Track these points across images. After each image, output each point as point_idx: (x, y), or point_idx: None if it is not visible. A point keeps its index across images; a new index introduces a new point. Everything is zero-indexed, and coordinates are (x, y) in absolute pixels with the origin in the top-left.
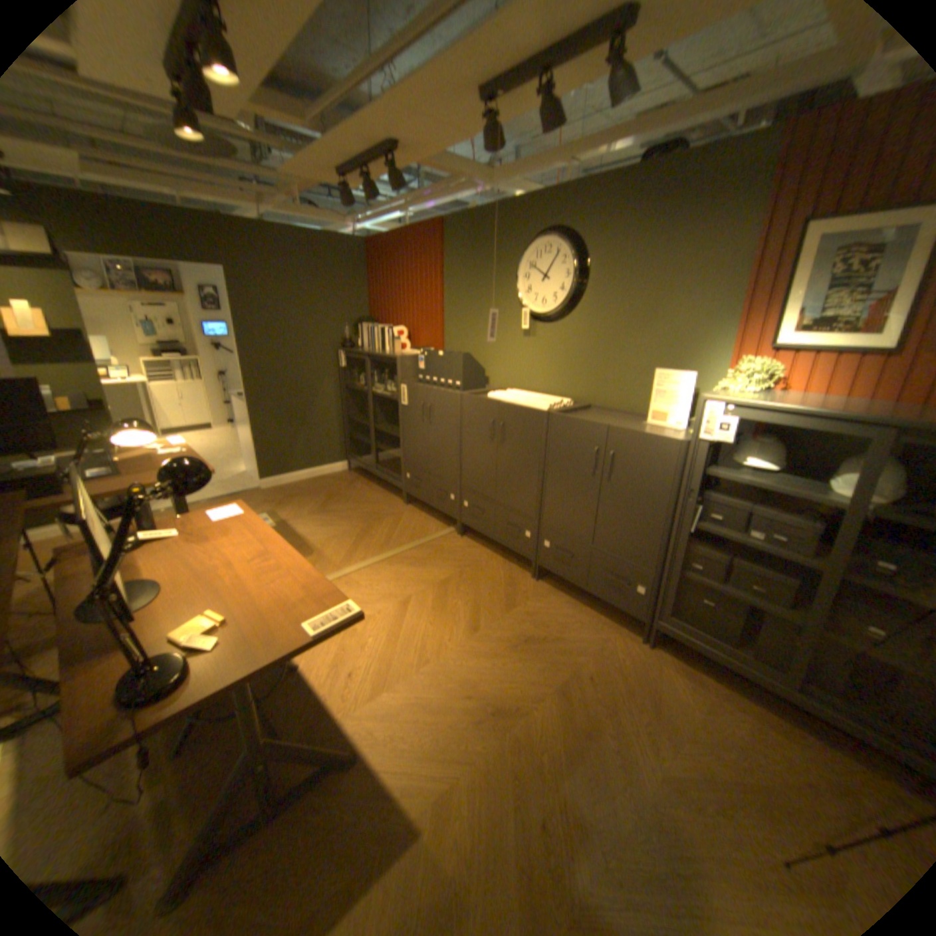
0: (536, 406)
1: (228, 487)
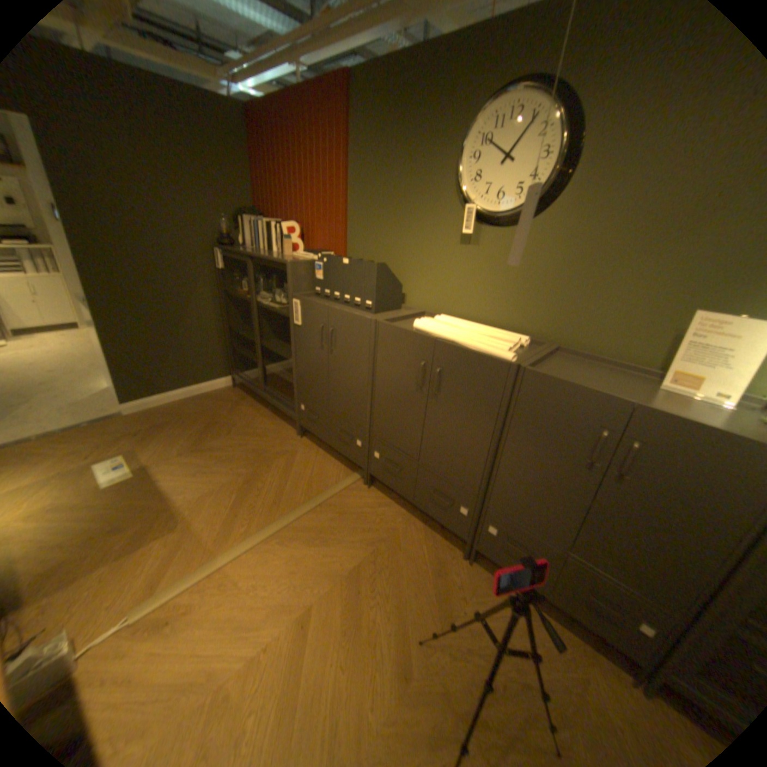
0: (493, 348)
1: (82, 412)
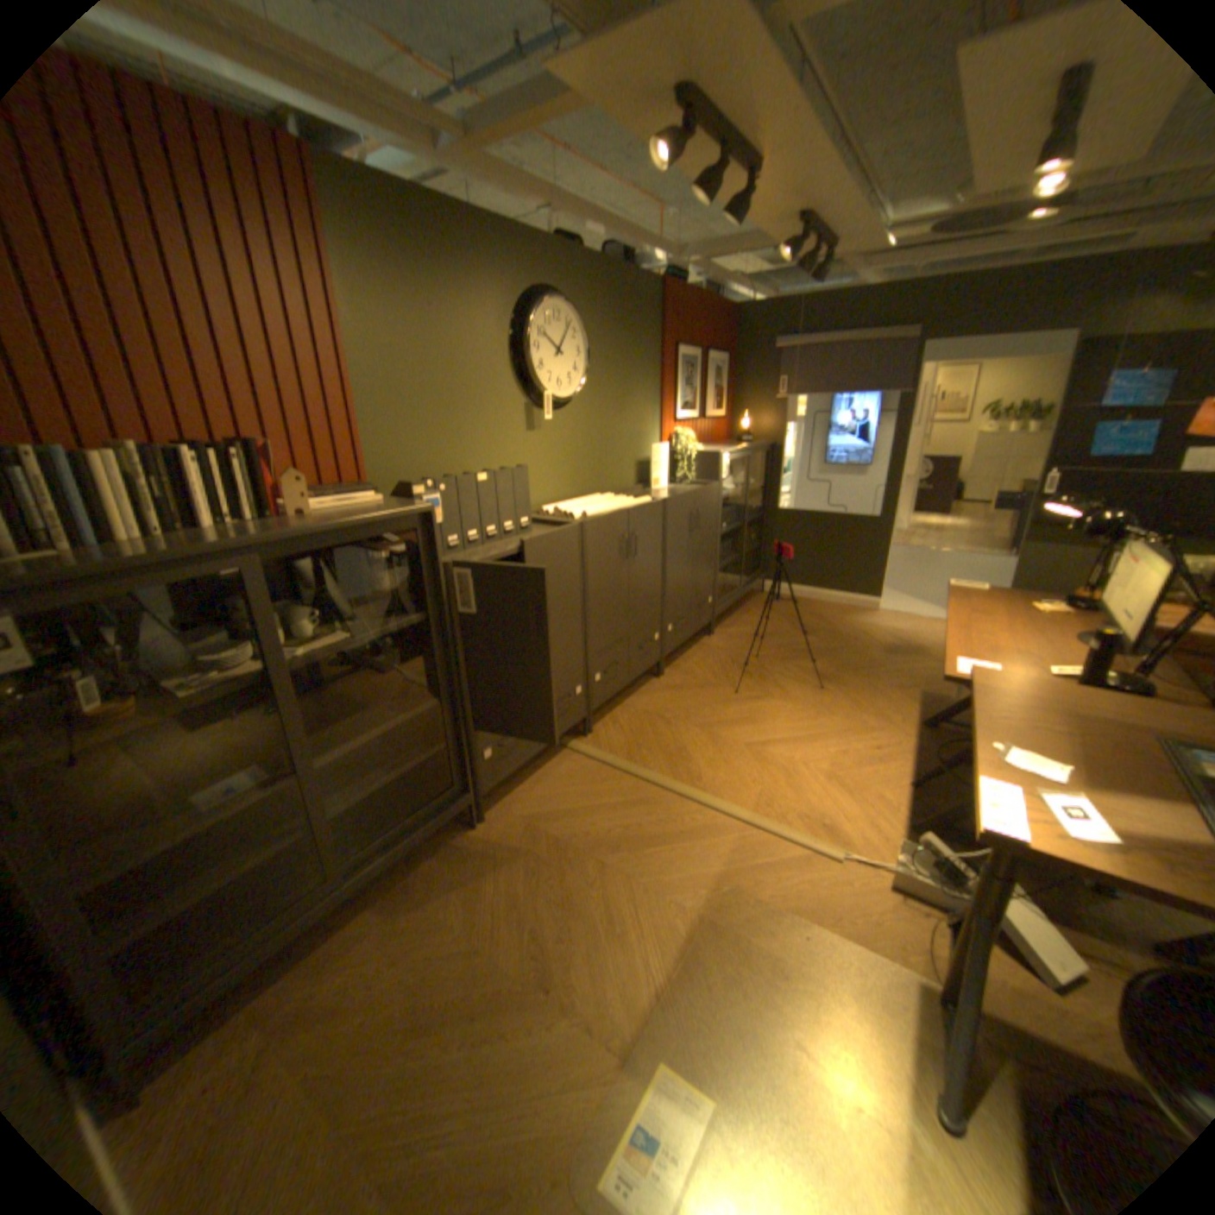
0: (640, 501)
1: None
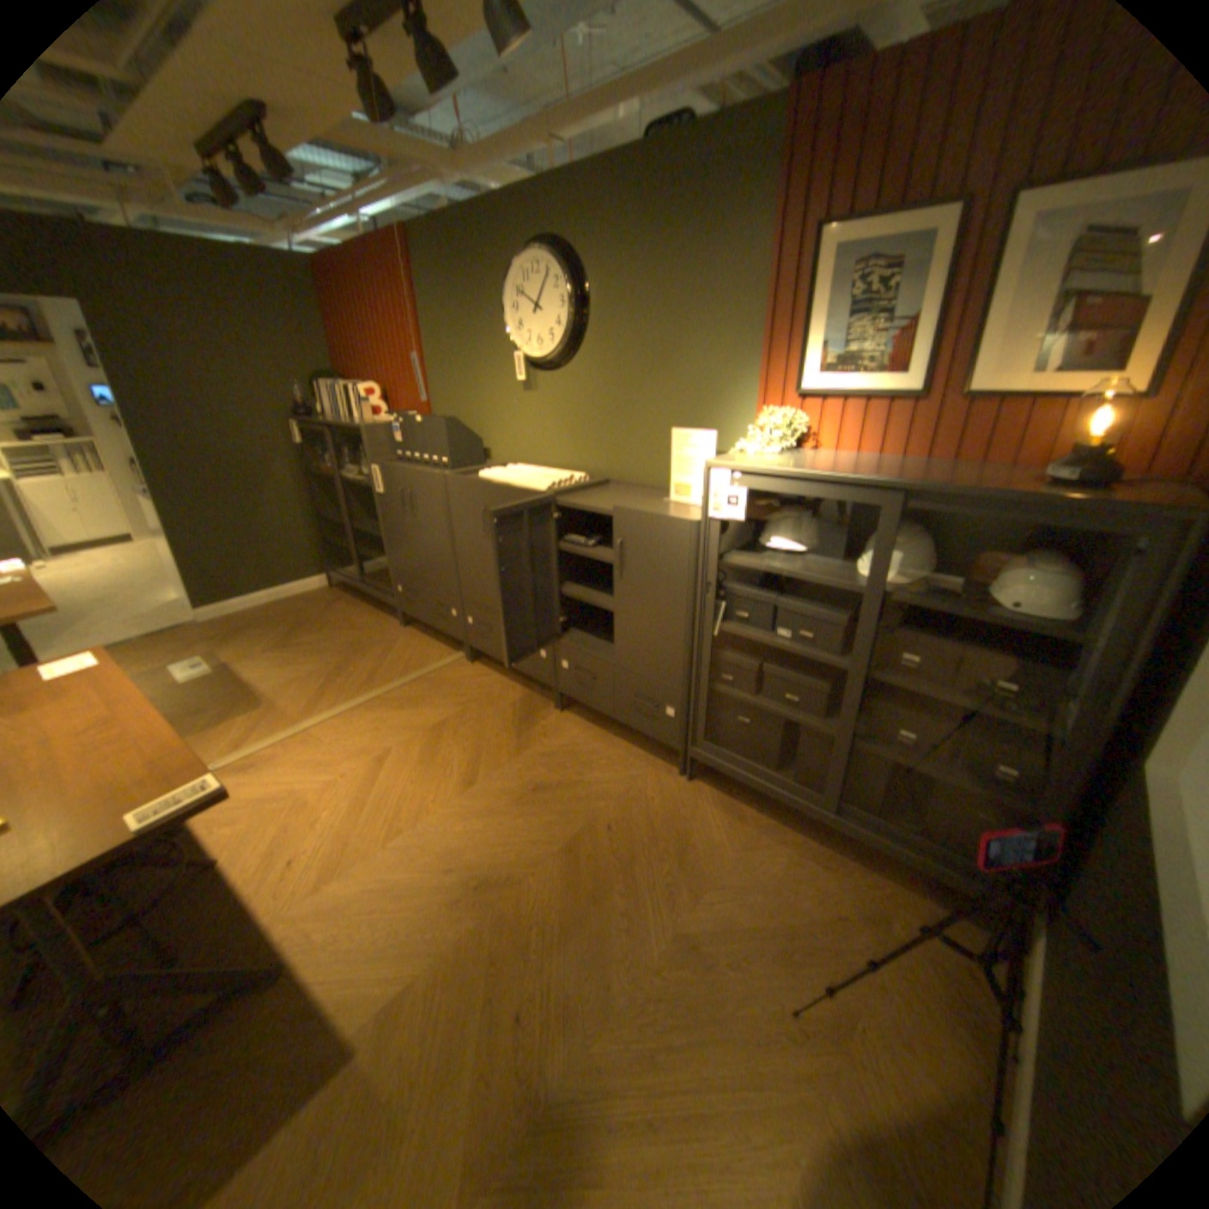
0: (534, 485)
1: (147, 623)
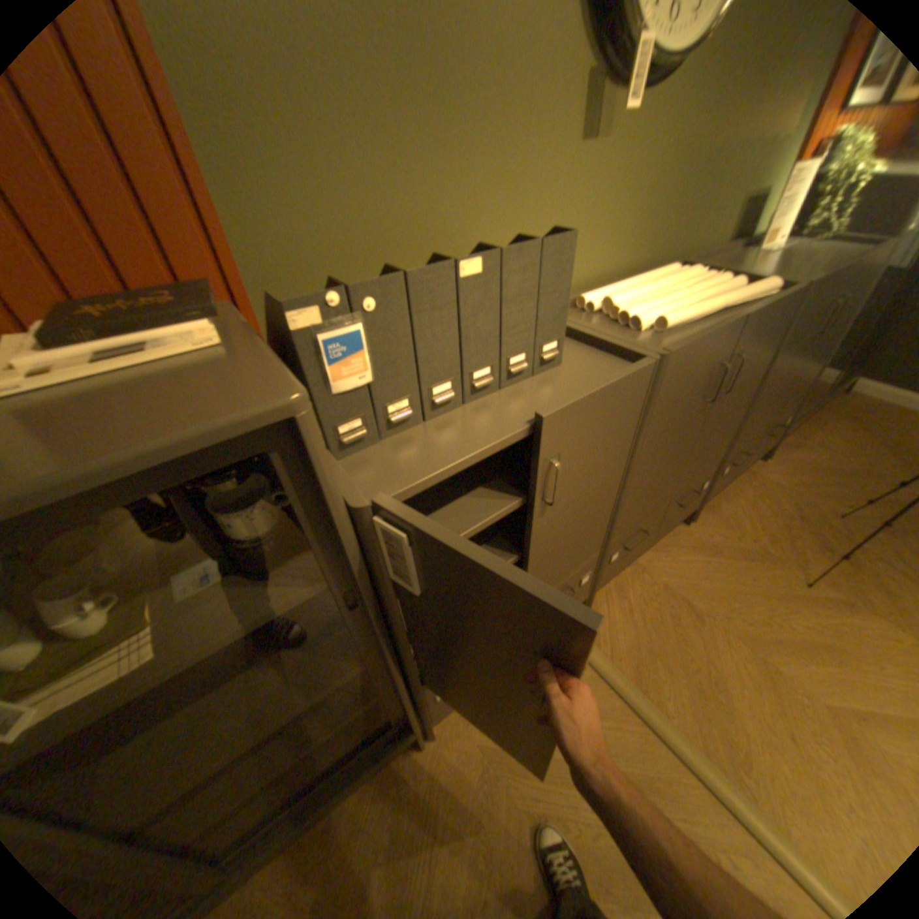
0: (763, 285)
1: None
